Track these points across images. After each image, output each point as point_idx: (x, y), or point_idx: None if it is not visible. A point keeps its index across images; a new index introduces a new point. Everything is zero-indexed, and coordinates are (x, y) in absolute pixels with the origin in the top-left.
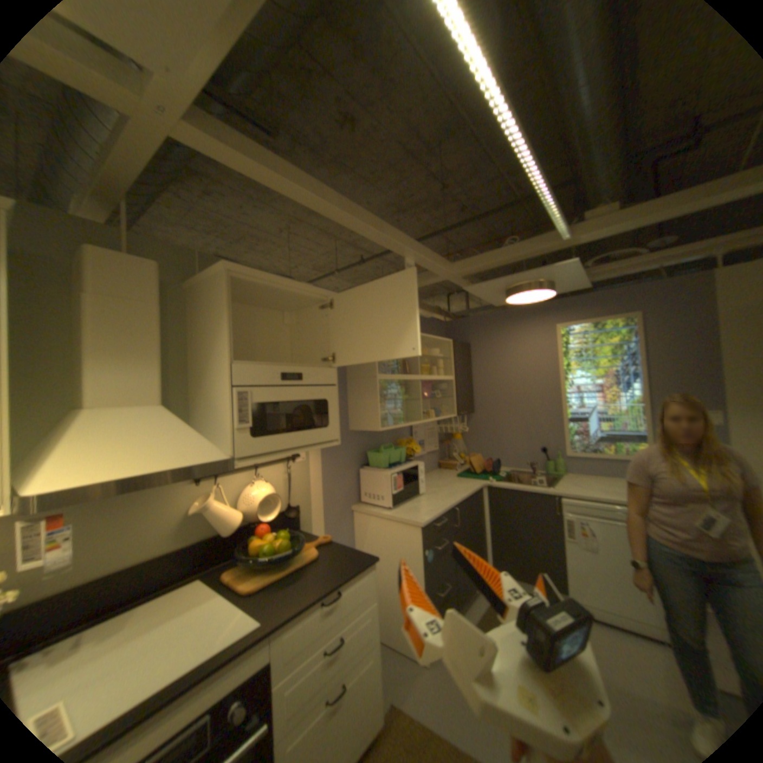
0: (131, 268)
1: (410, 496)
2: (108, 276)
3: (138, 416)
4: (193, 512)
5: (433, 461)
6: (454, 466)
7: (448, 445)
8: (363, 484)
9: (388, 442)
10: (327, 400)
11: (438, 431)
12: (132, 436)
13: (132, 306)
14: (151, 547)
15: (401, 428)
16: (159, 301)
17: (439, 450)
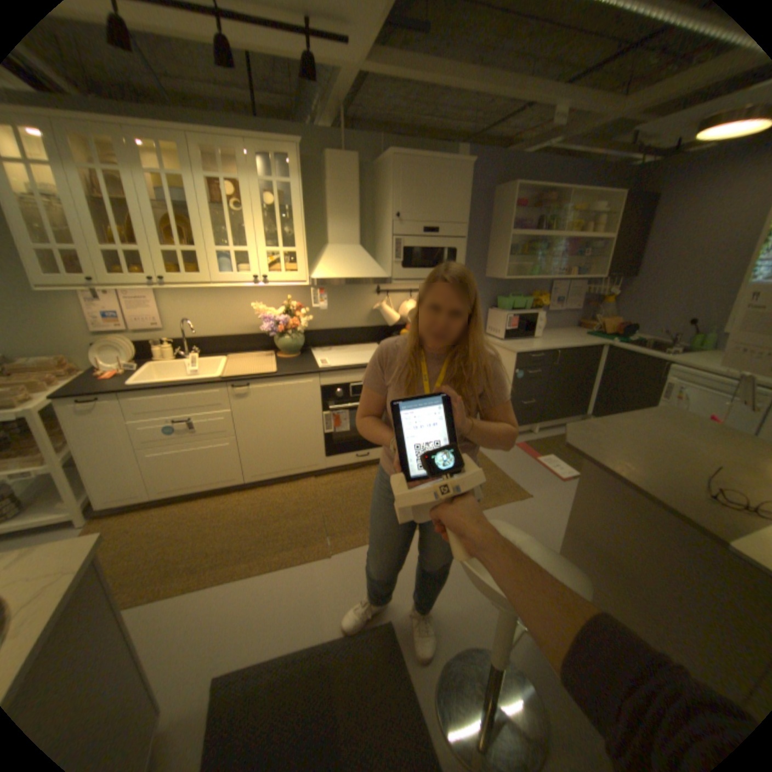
0: (345, 161)
1: (524, 335)
2: (335, 168)
3: (349, 250)
4: (375, 310)
5: (573, 319)
6: (593, 326)
7: (596, 306)
8: (489, 320)
9: (522, 292)
10: (455, 248)
11: (585, 291)
12: (346, 260)
13: (345, 186)
14: (356, 322)
15: (541, 282)
16: (359, 177)
17: (584, 310)
